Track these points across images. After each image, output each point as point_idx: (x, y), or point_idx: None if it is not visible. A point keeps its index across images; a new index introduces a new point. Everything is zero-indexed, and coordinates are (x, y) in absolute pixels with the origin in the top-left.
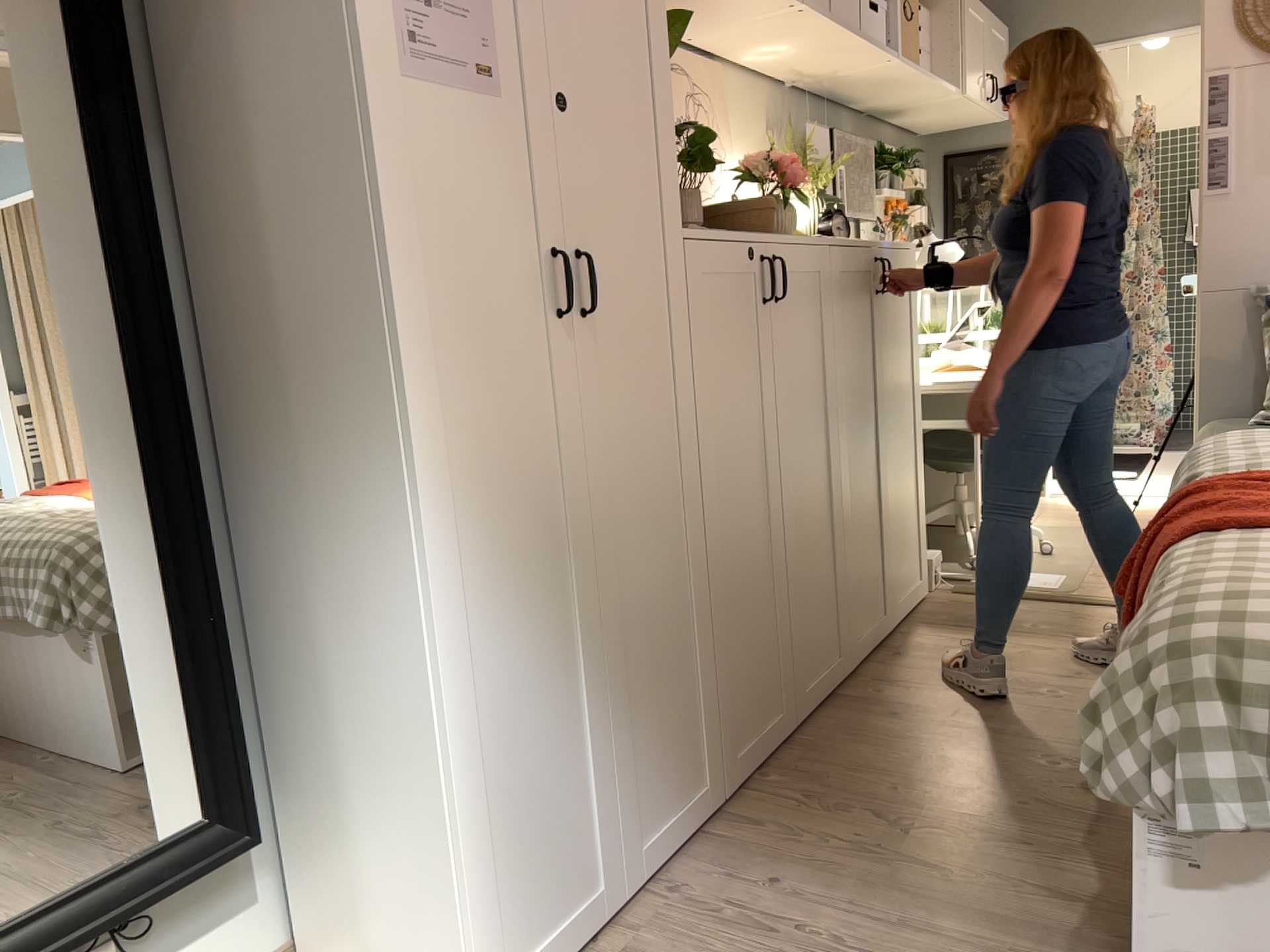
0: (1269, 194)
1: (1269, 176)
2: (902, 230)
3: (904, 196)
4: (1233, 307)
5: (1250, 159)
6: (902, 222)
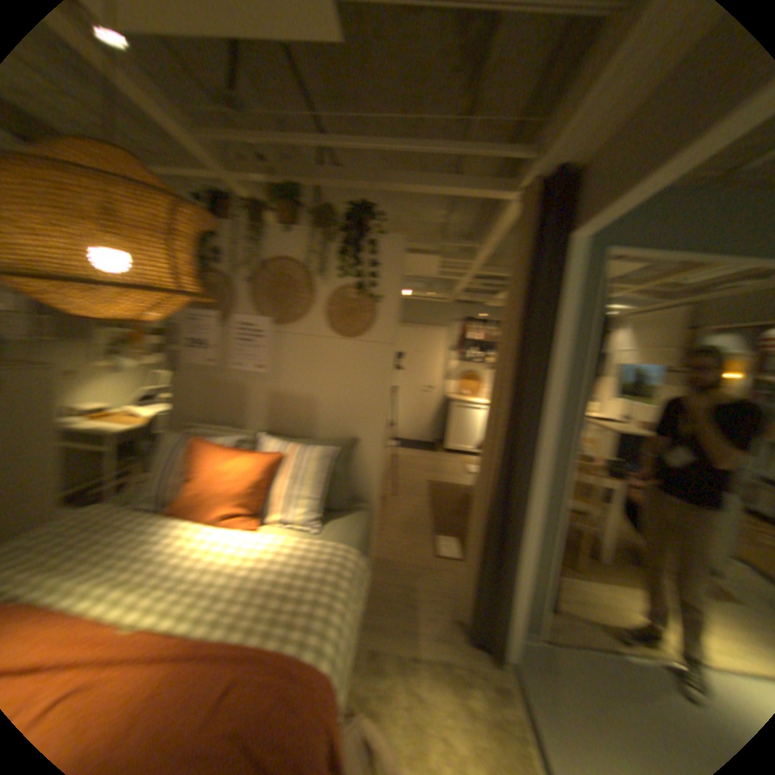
0: (186, 377)
1: (187, 370)
2: (138, 343)
3: (142, 328)
4: (172, 423)
5: (180, 361)
6: (137, 340)
